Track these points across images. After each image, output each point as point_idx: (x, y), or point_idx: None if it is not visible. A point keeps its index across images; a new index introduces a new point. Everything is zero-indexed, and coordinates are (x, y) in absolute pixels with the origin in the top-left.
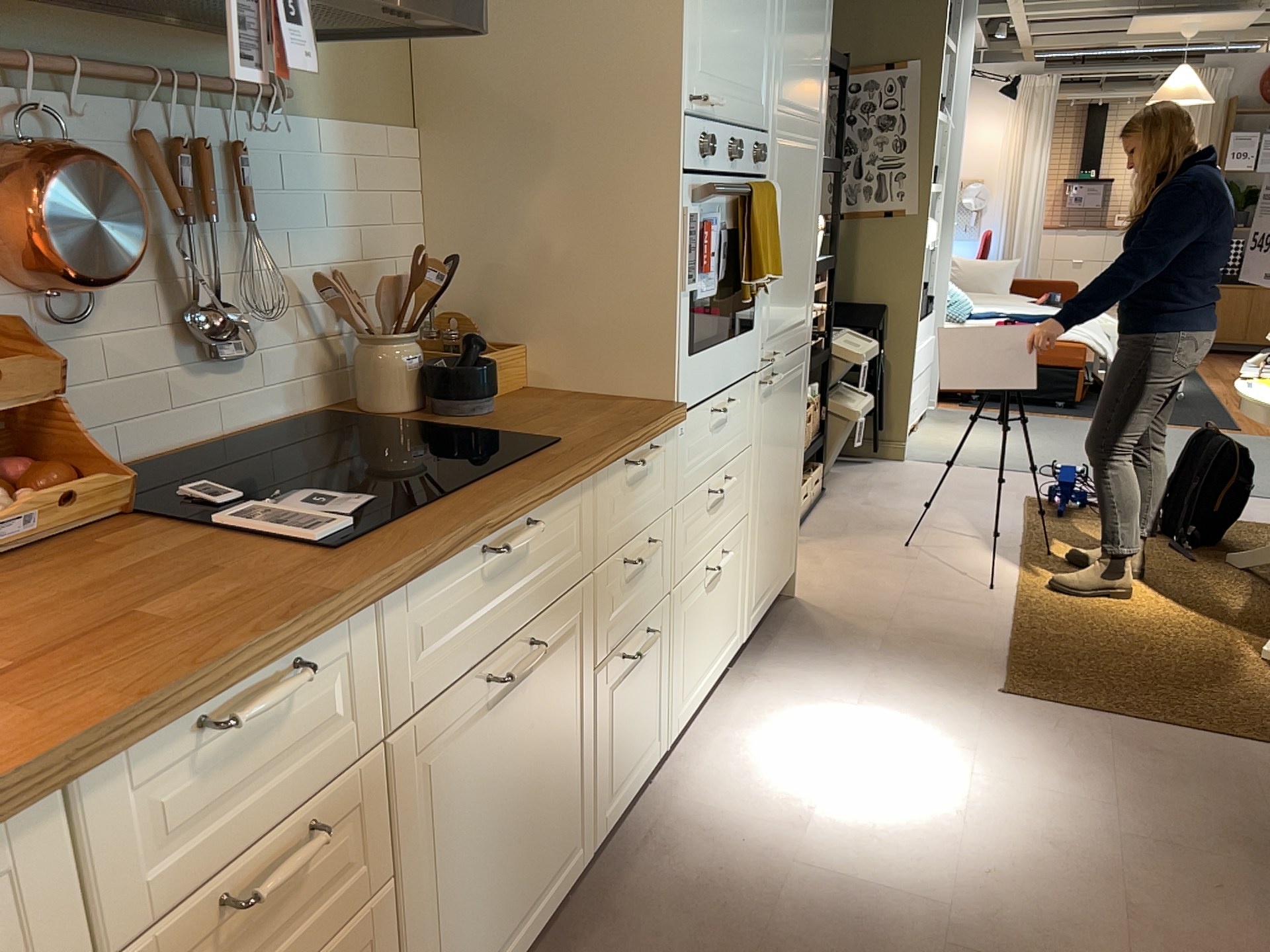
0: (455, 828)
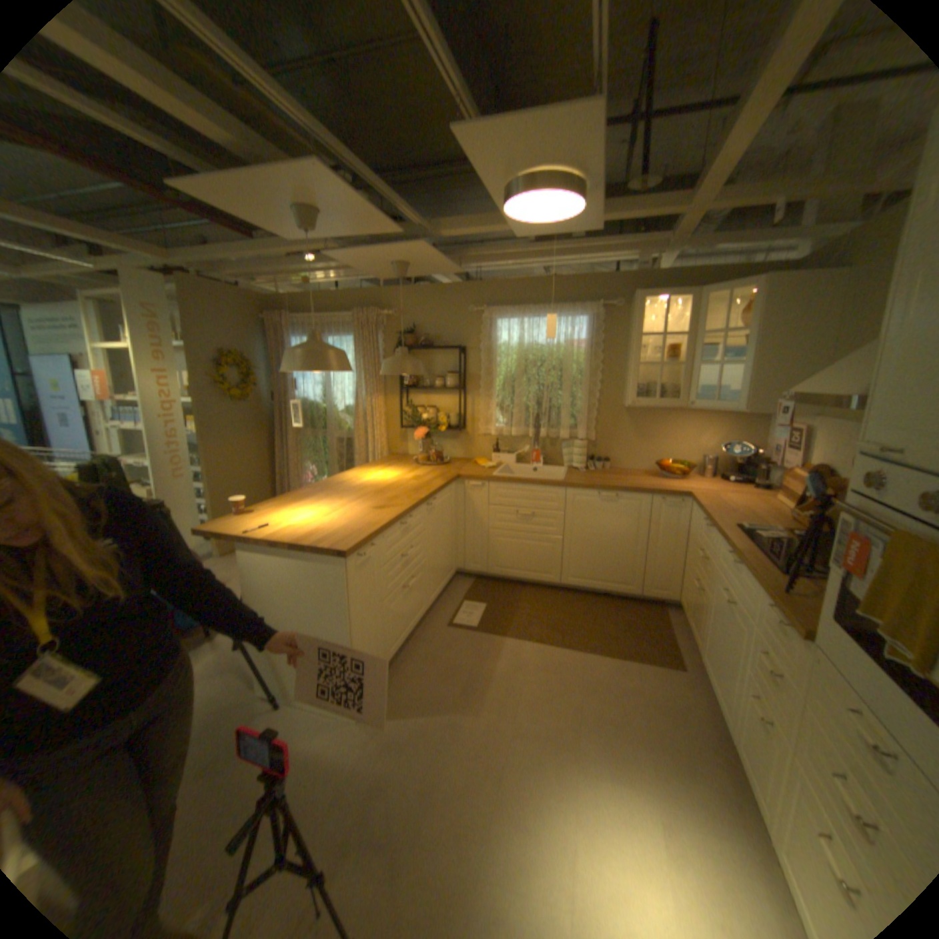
0: (717, 615)
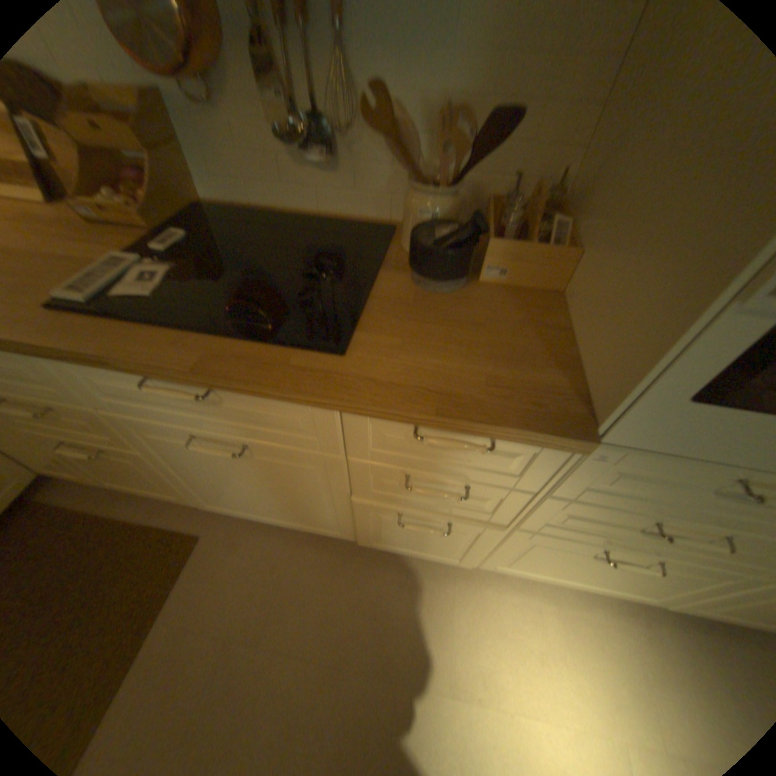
0: (190, 466)
